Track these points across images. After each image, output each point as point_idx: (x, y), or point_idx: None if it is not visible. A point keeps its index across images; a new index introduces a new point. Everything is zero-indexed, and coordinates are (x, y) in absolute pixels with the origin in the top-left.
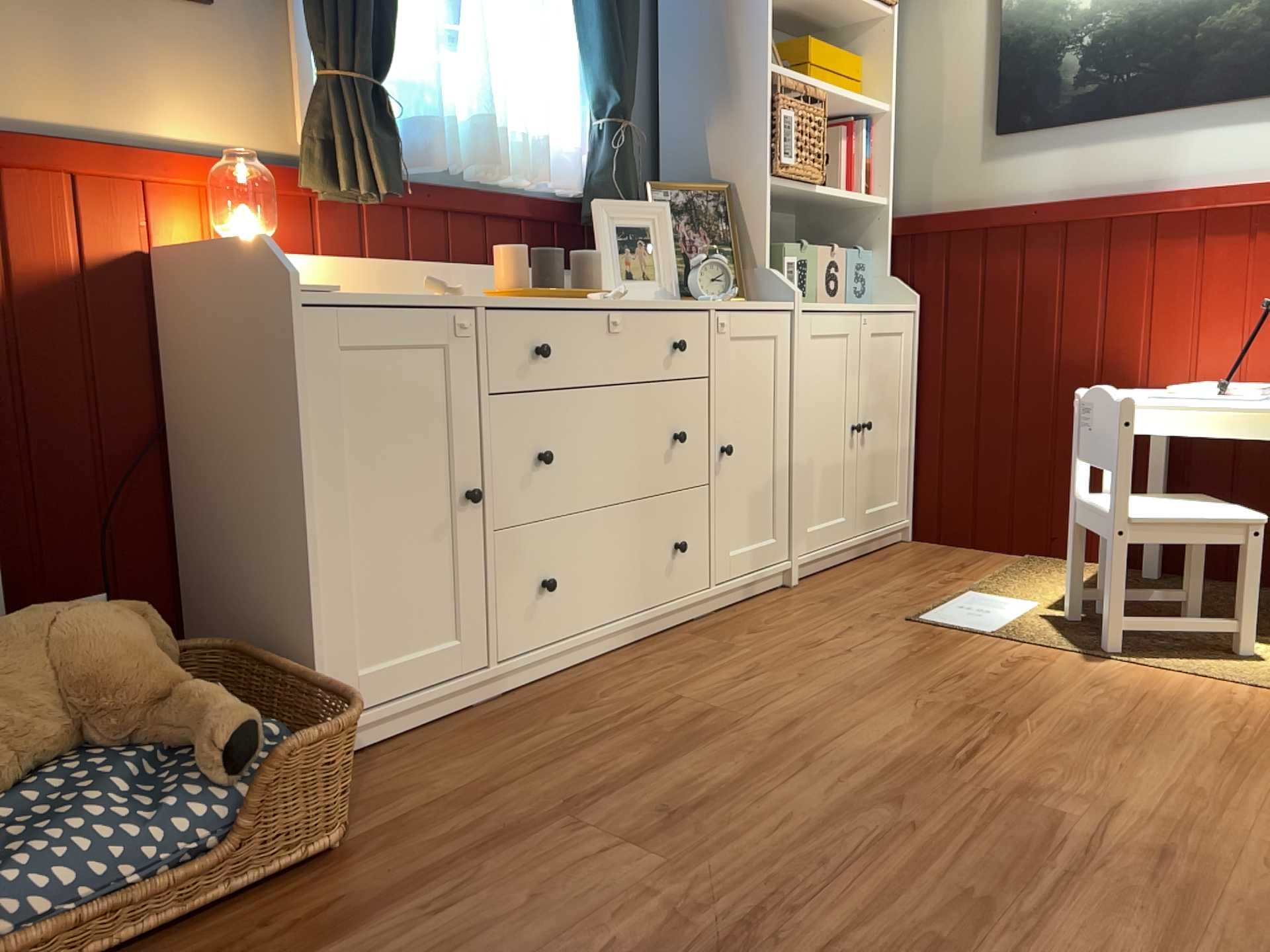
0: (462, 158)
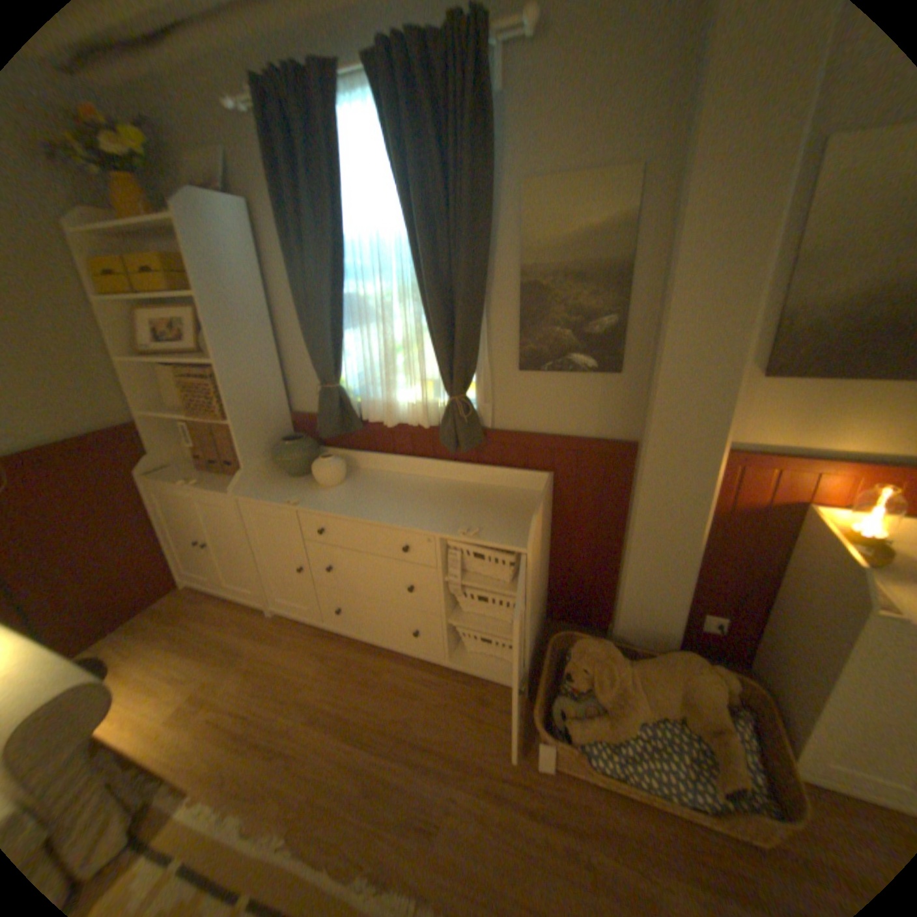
0: None
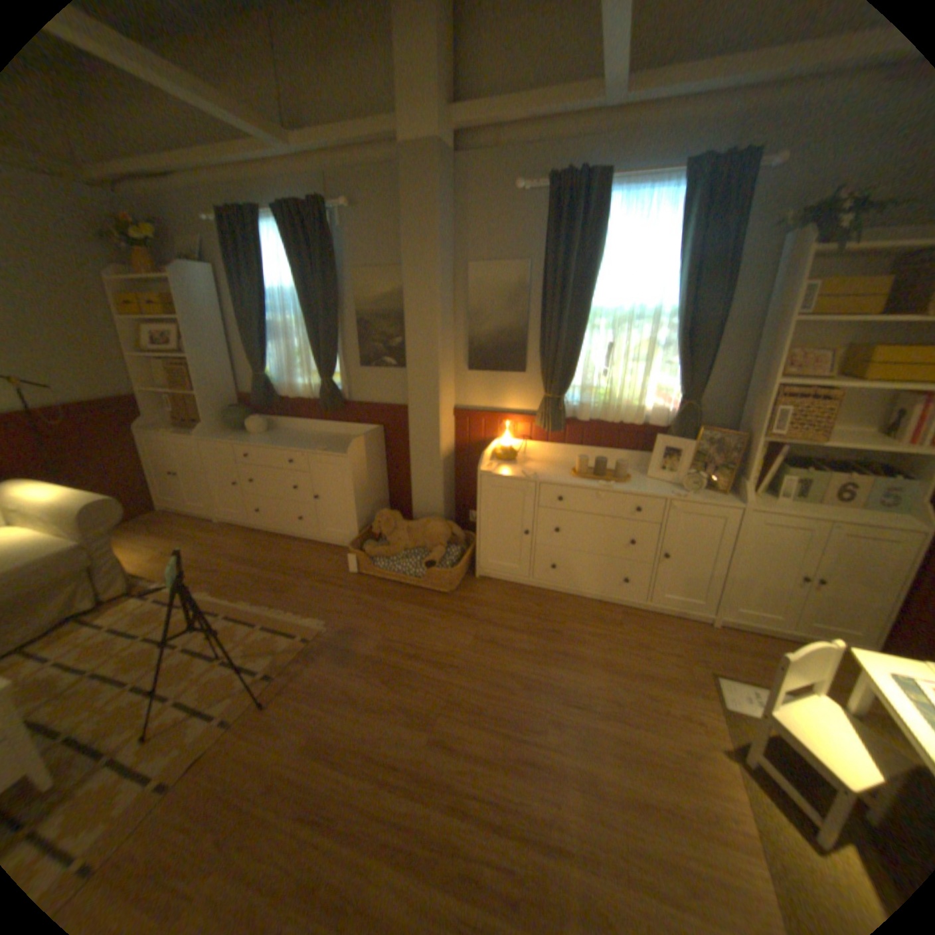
0: (602, 415)
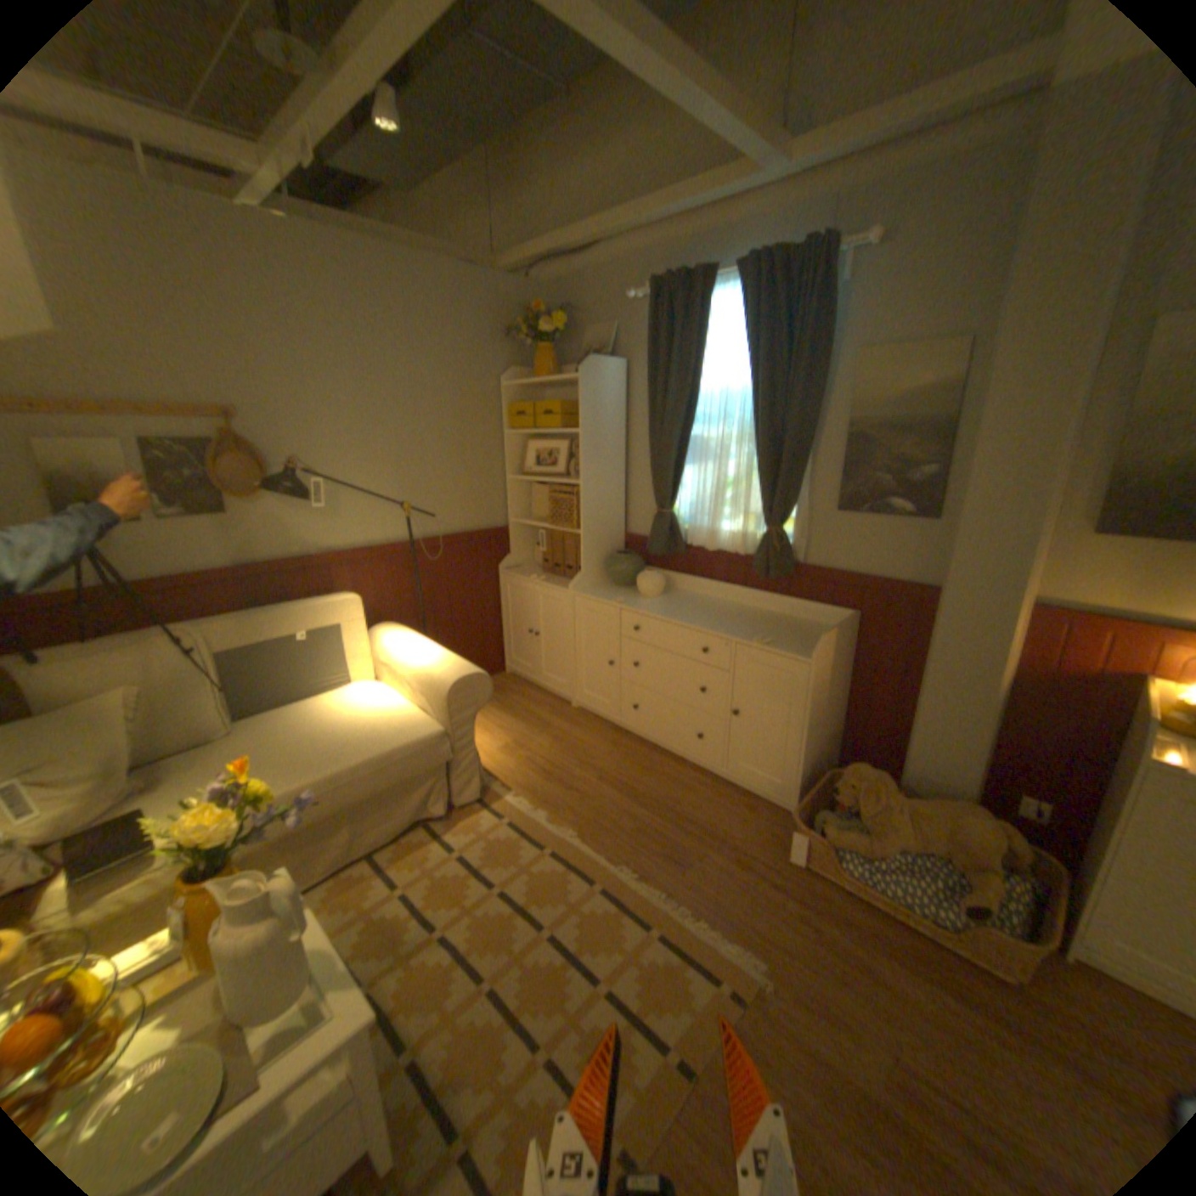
0: None
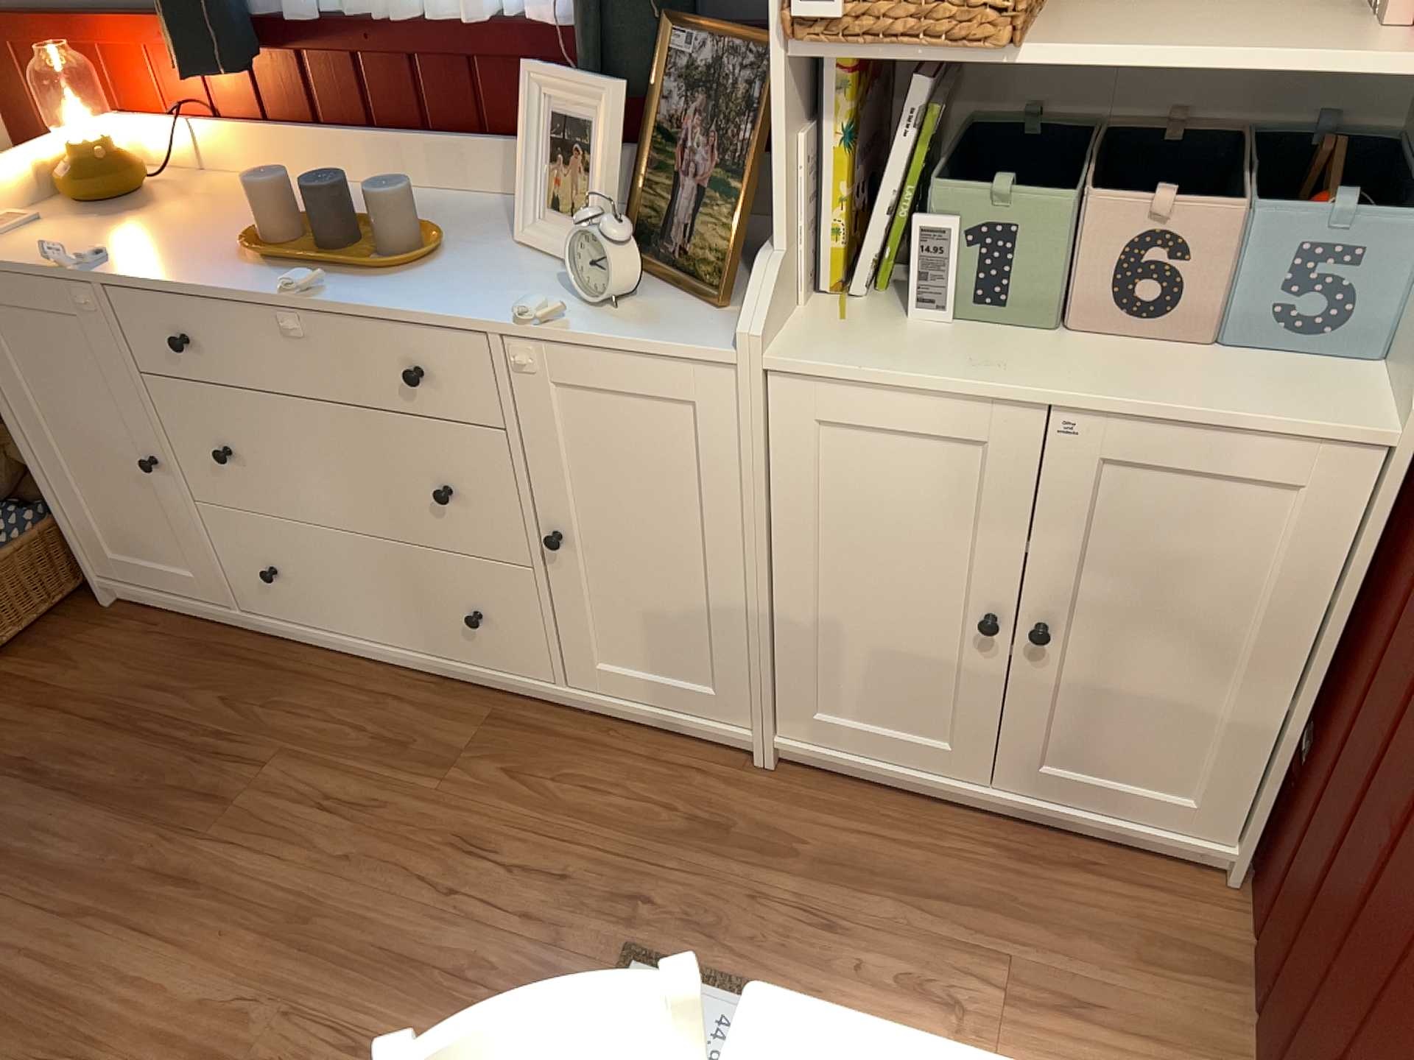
0: None
